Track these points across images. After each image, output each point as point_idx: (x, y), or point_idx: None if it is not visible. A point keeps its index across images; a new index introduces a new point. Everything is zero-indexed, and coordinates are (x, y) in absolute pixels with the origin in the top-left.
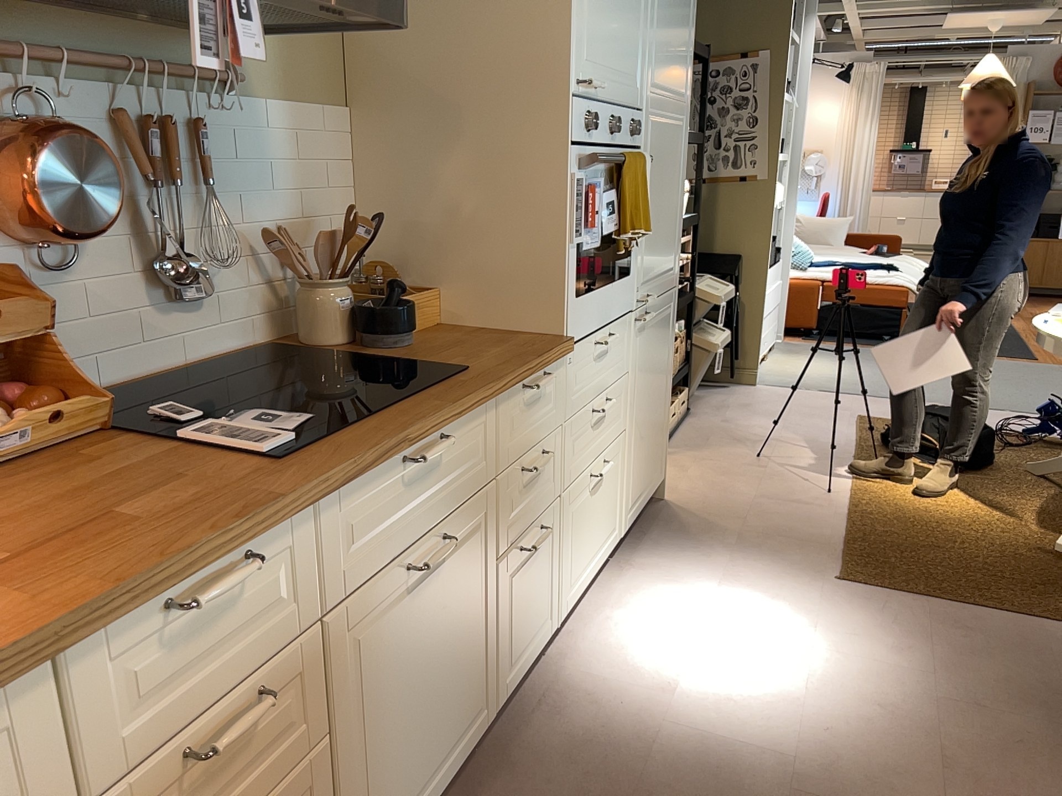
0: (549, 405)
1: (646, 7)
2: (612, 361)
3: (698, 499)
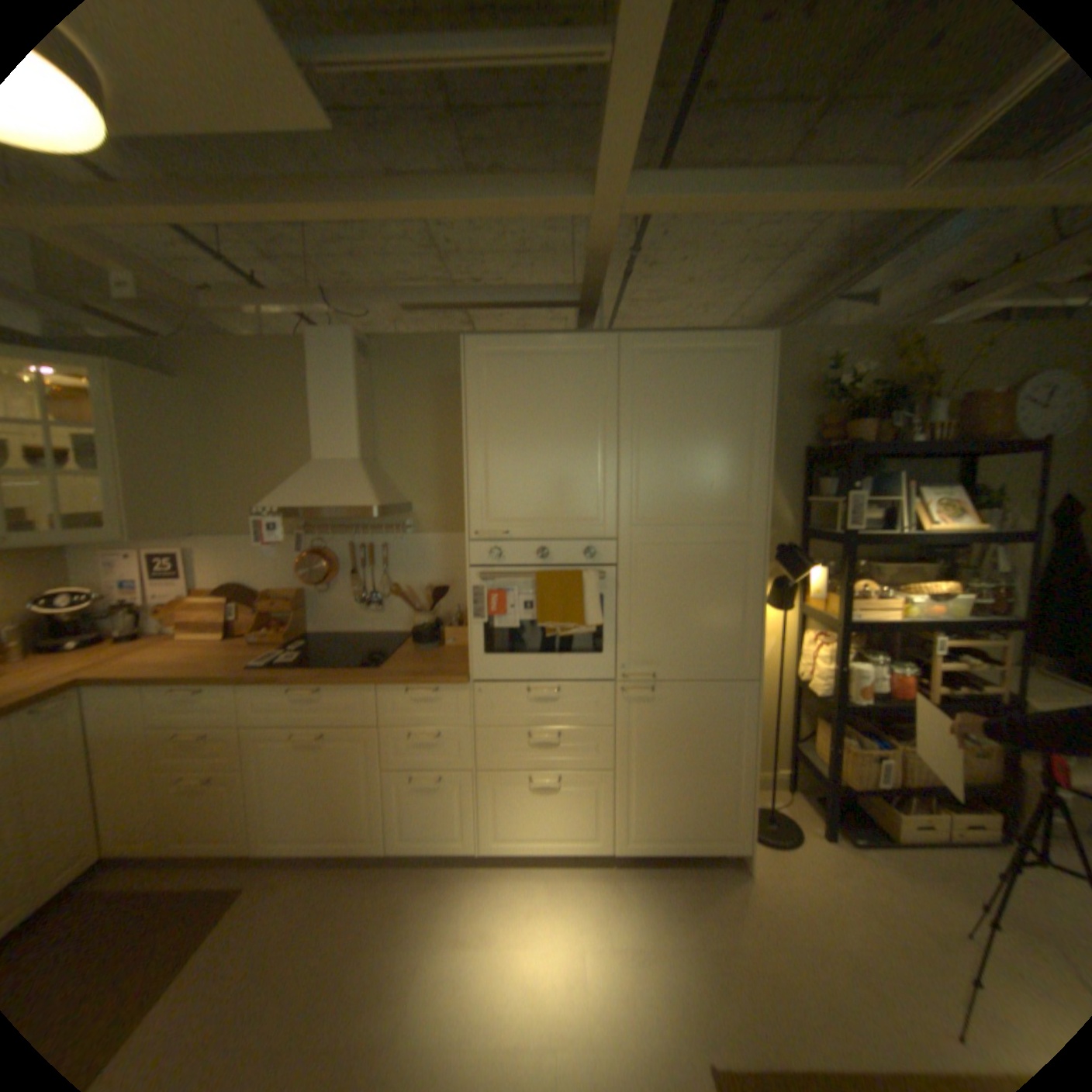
0: (449, 709)
1: (608, 468)
2: (568, 709)
3: (781, 903)
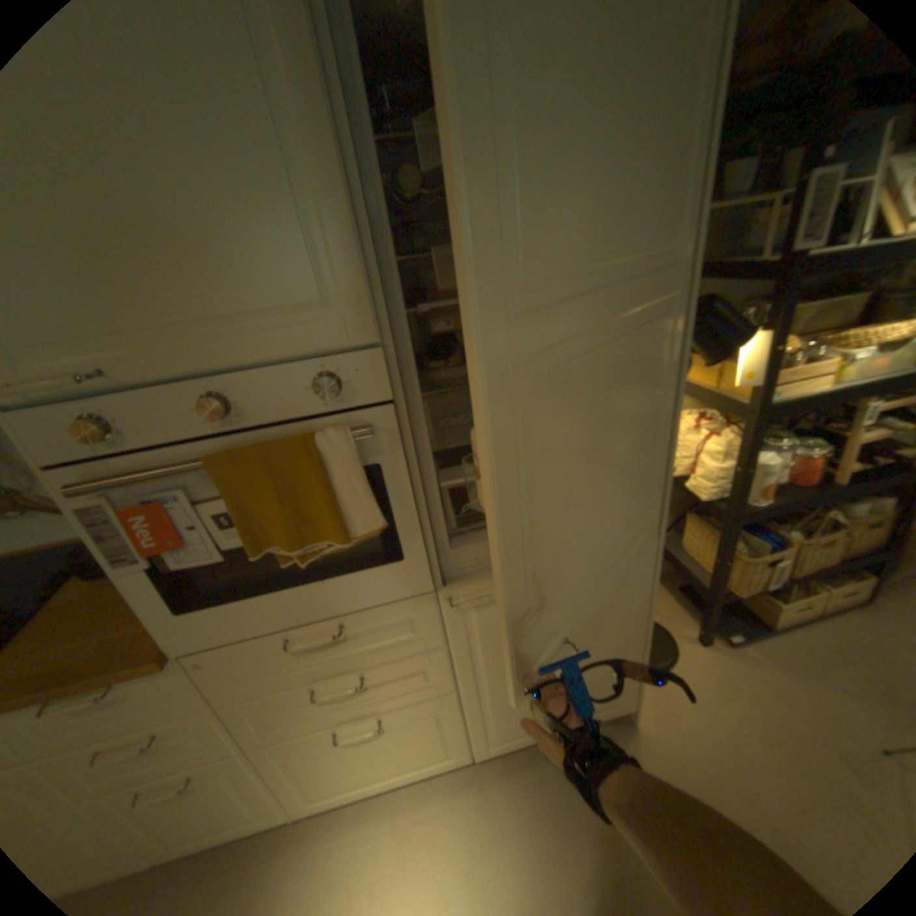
0: (152, 705)
1: (312, 143)
2: (367, 647)
3: (676, 762)
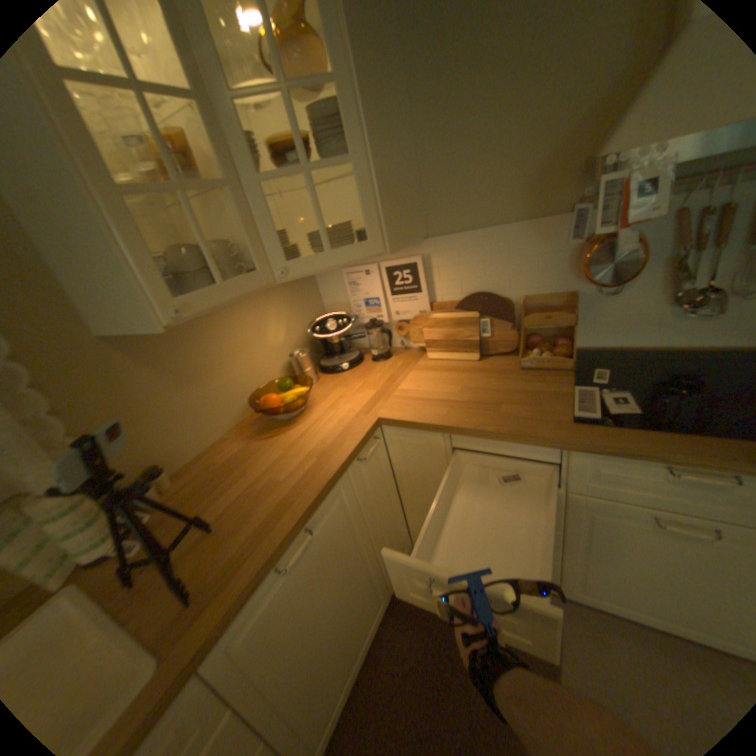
0: None
1: None
2: None
3: None
